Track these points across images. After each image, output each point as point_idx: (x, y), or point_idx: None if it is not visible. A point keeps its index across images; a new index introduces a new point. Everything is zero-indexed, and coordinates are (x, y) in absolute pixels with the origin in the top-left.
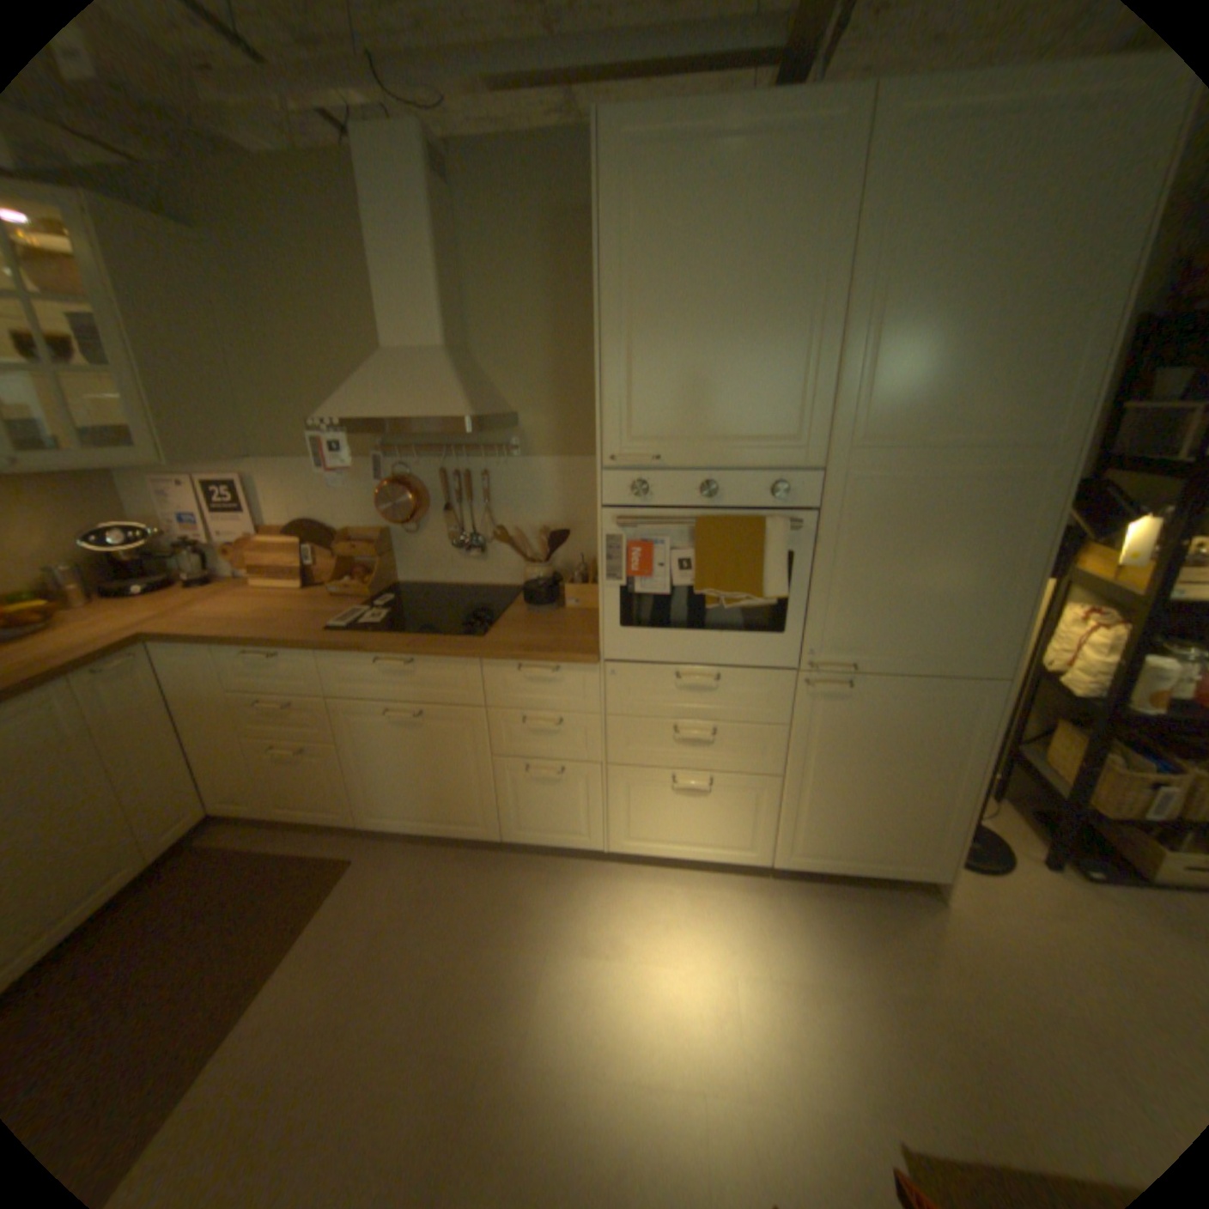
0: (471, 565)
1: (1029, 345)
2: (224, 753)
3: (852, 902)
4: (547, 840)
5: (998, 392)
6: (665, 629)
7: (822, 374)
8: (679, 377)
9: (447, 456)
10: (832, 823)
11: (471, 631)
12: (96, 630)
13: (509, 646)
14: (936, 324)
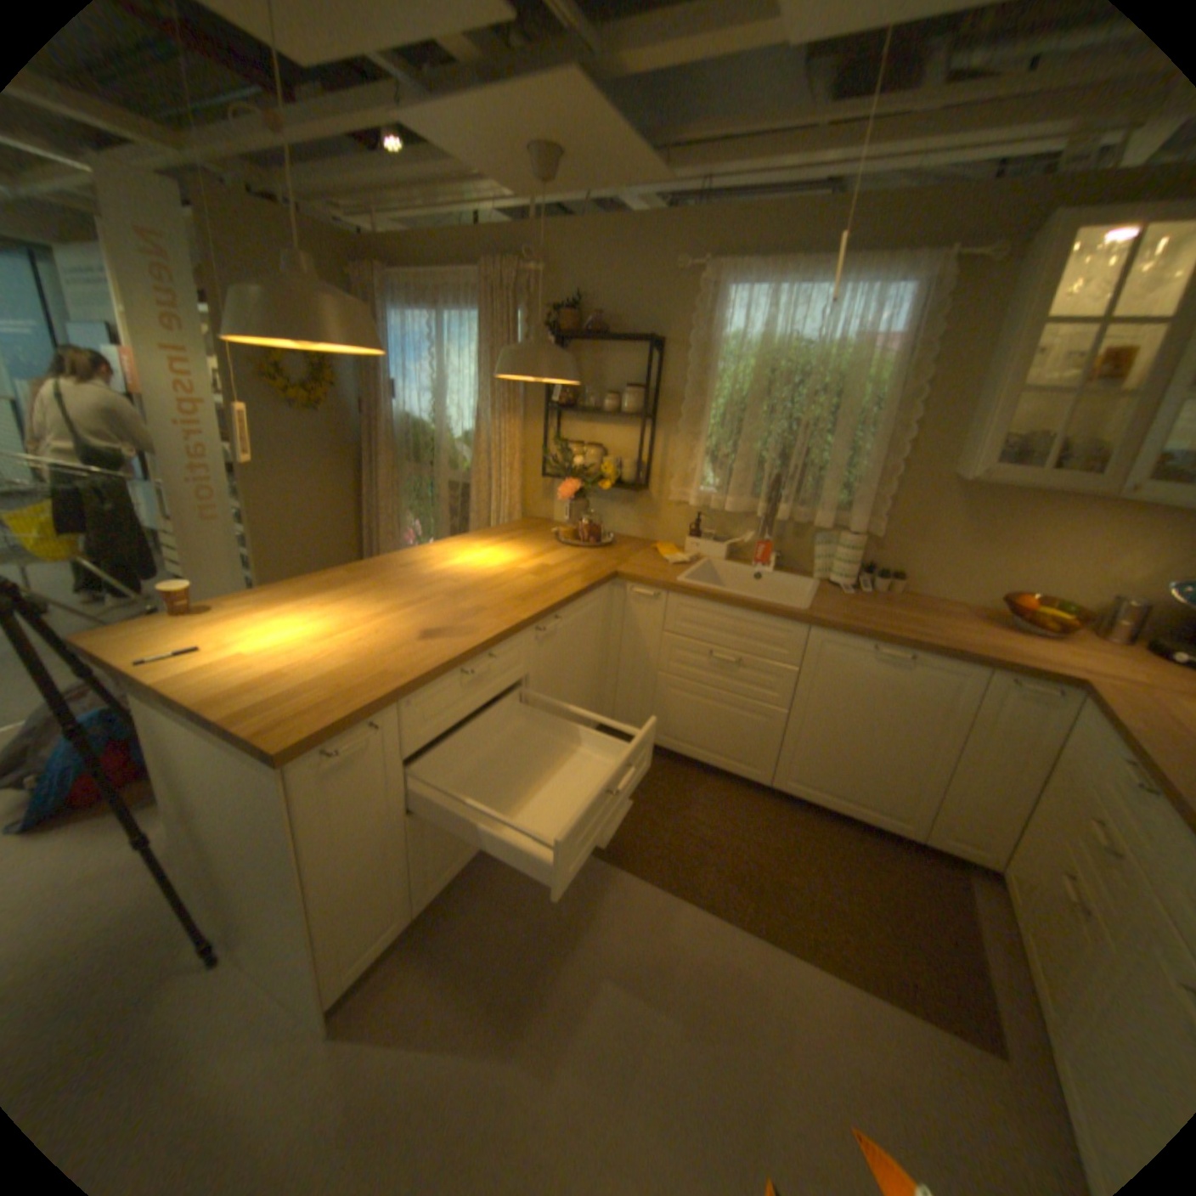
0: None
1: None
2: (1051, 841)
3: None
4: None
5: None
6: None
7: None
8: None
9: None
10: None
11: None
12: (1079, 659)
13: None
14: None
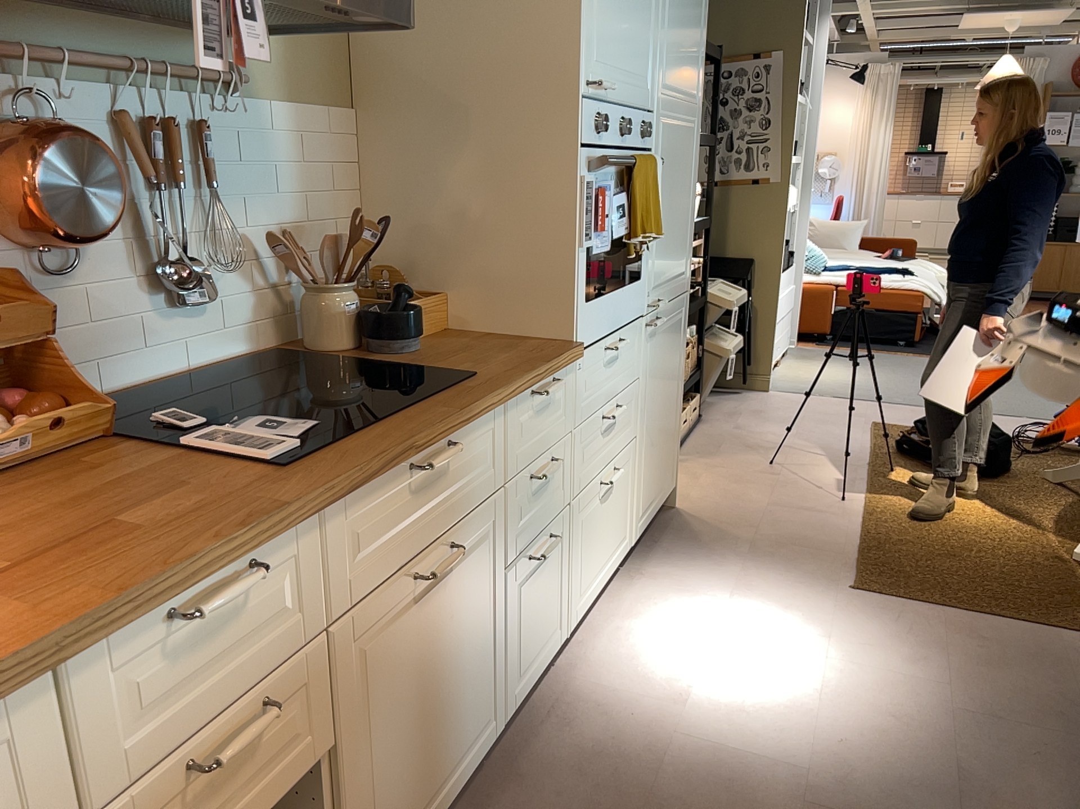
0: (178, 328)
1: (695, 30)
2: None
3: (658, 540)
4: (535, 669)
5: (690, 61)
6: (602, 295)
7: (656, 26)
8: (616, 3)
9: (122, 82)
10: (651, 467)
11: (427, 383)
12: None
13: (522, 367)
14: (681, 2)
